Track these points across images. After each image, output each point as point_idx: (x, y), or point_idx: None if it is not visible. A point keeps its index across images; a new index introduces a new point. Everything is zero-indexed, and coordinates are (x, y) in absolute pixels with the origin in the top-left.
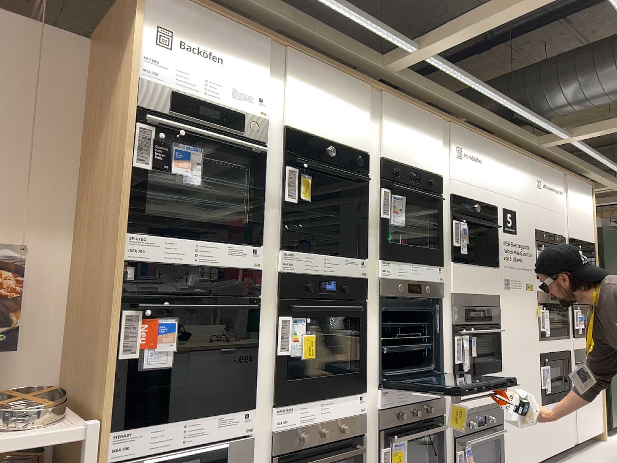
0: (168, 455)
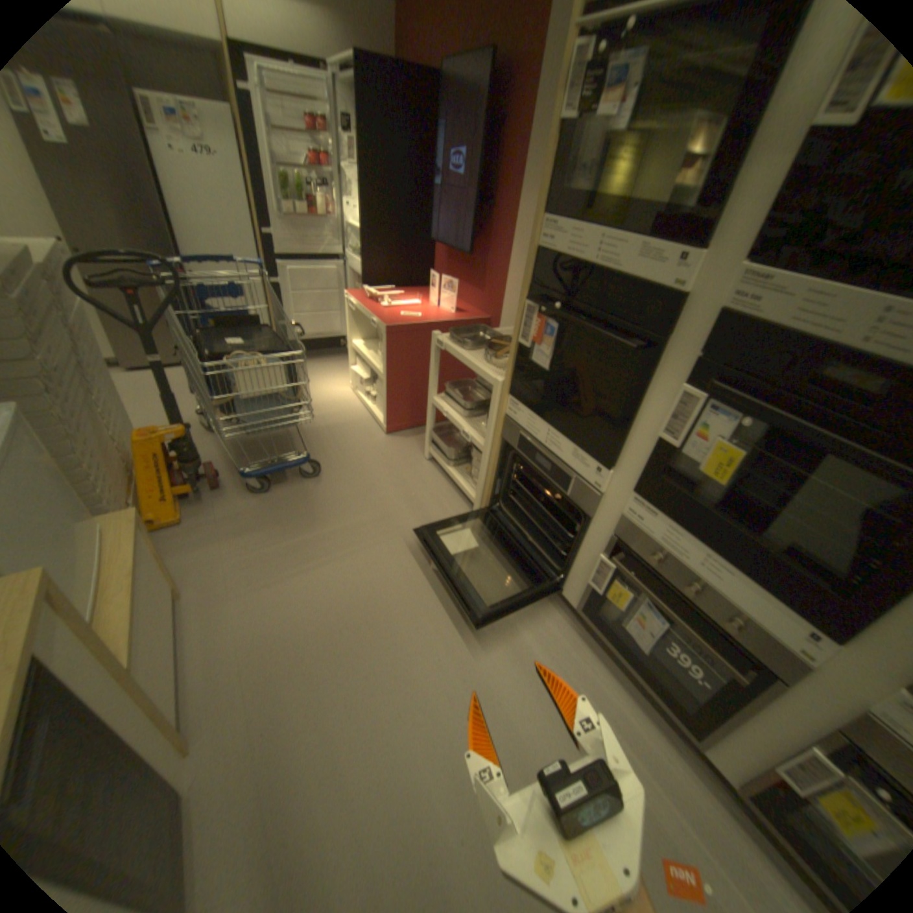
0: (528, 445)
